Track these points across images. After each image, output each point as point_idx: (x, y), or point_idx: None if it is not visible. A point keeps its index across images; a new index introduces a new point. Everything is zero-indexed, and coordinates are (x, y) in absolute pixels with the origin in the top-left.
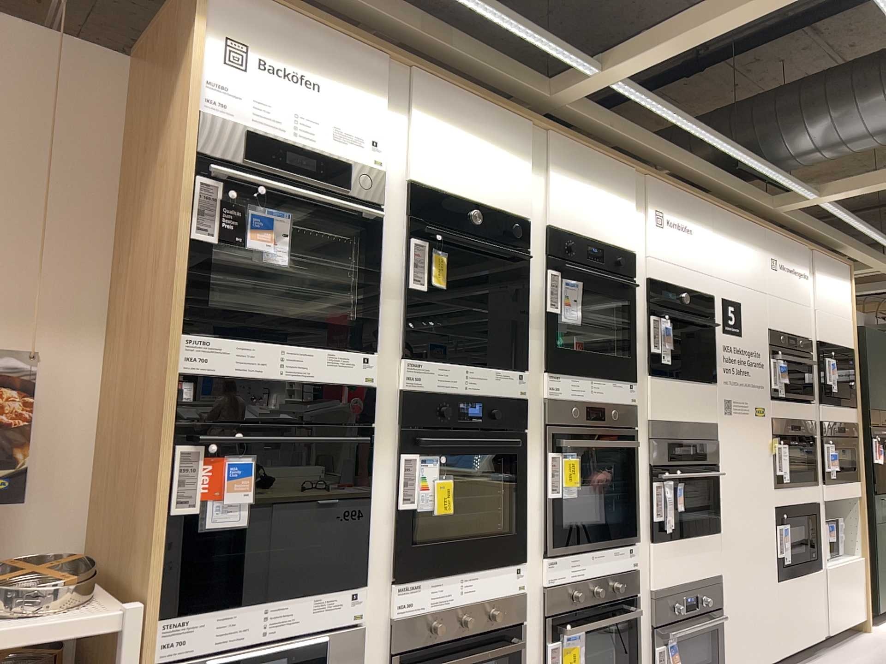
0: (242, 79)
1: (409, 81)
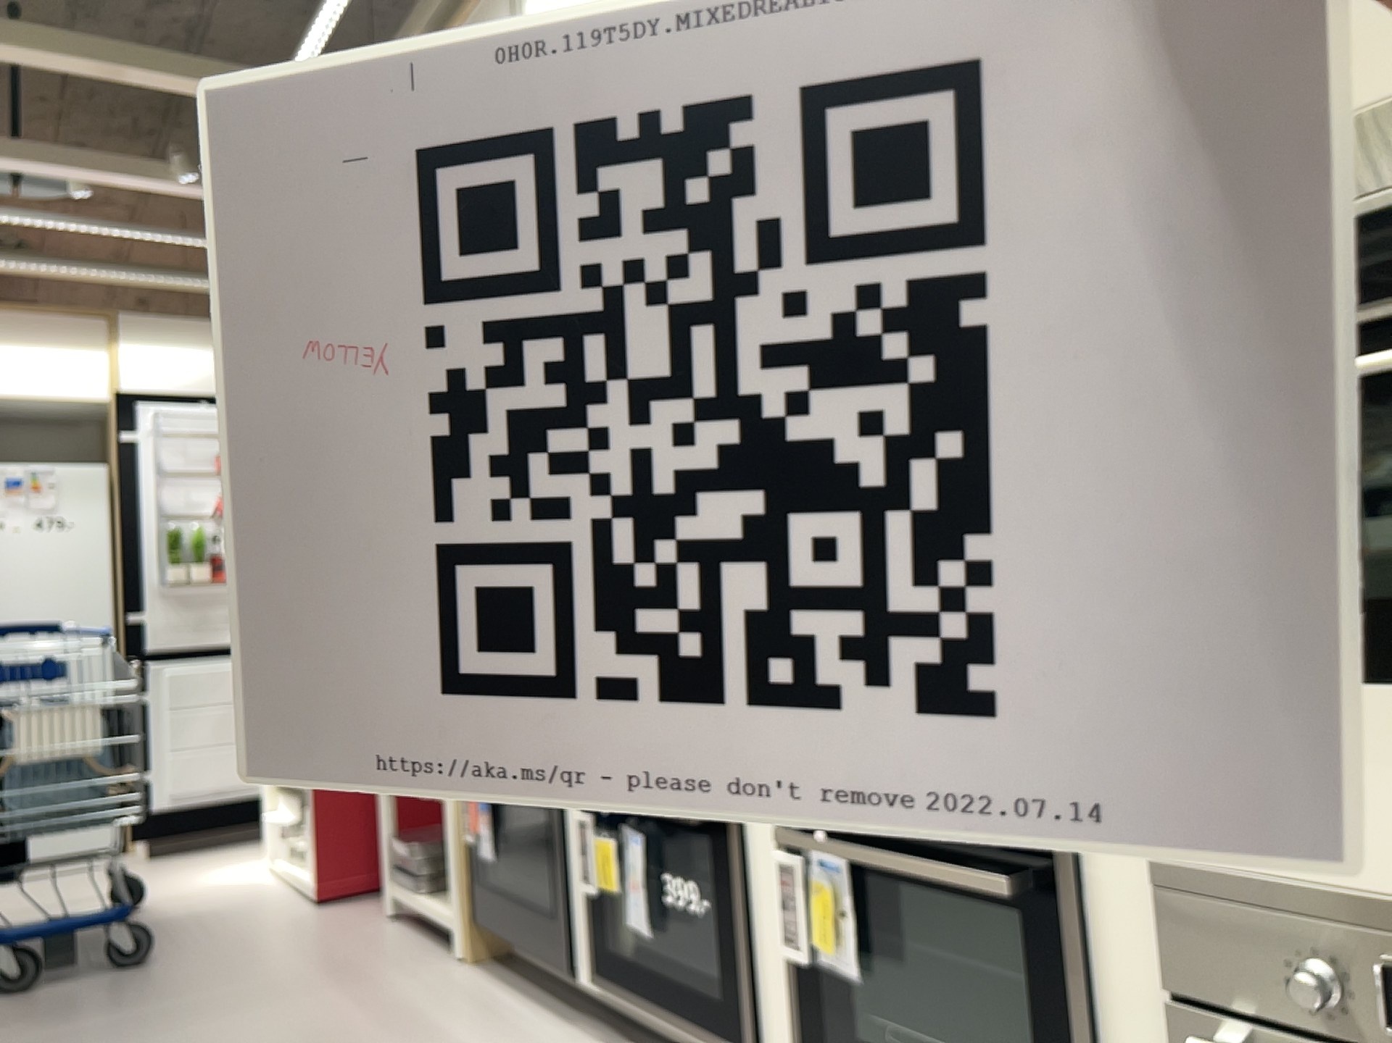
0: None
1: None
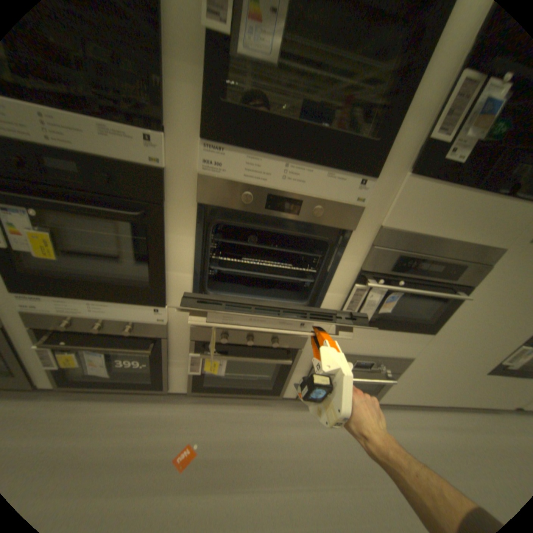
0: None
1: None
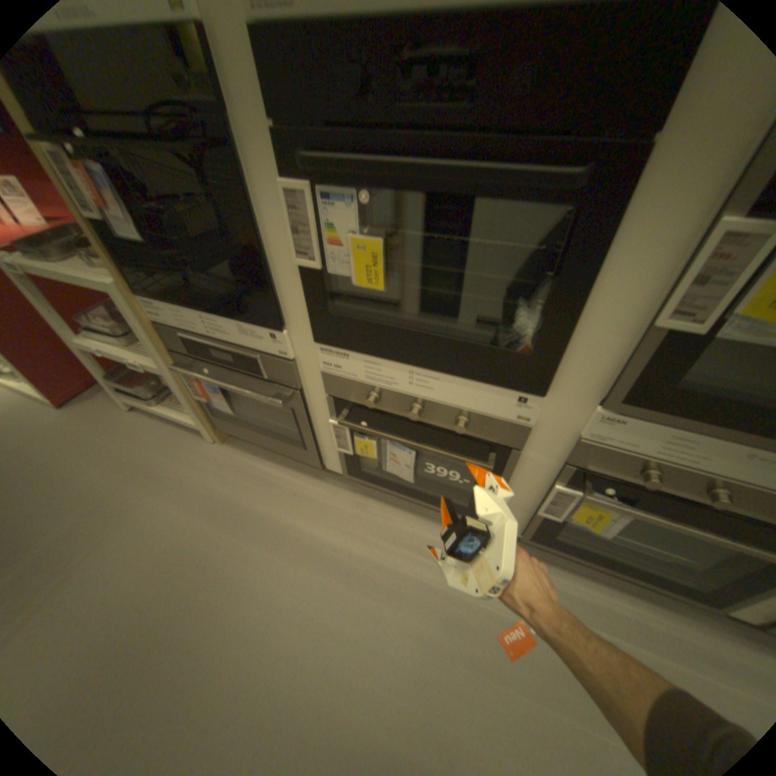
0: None
1: None
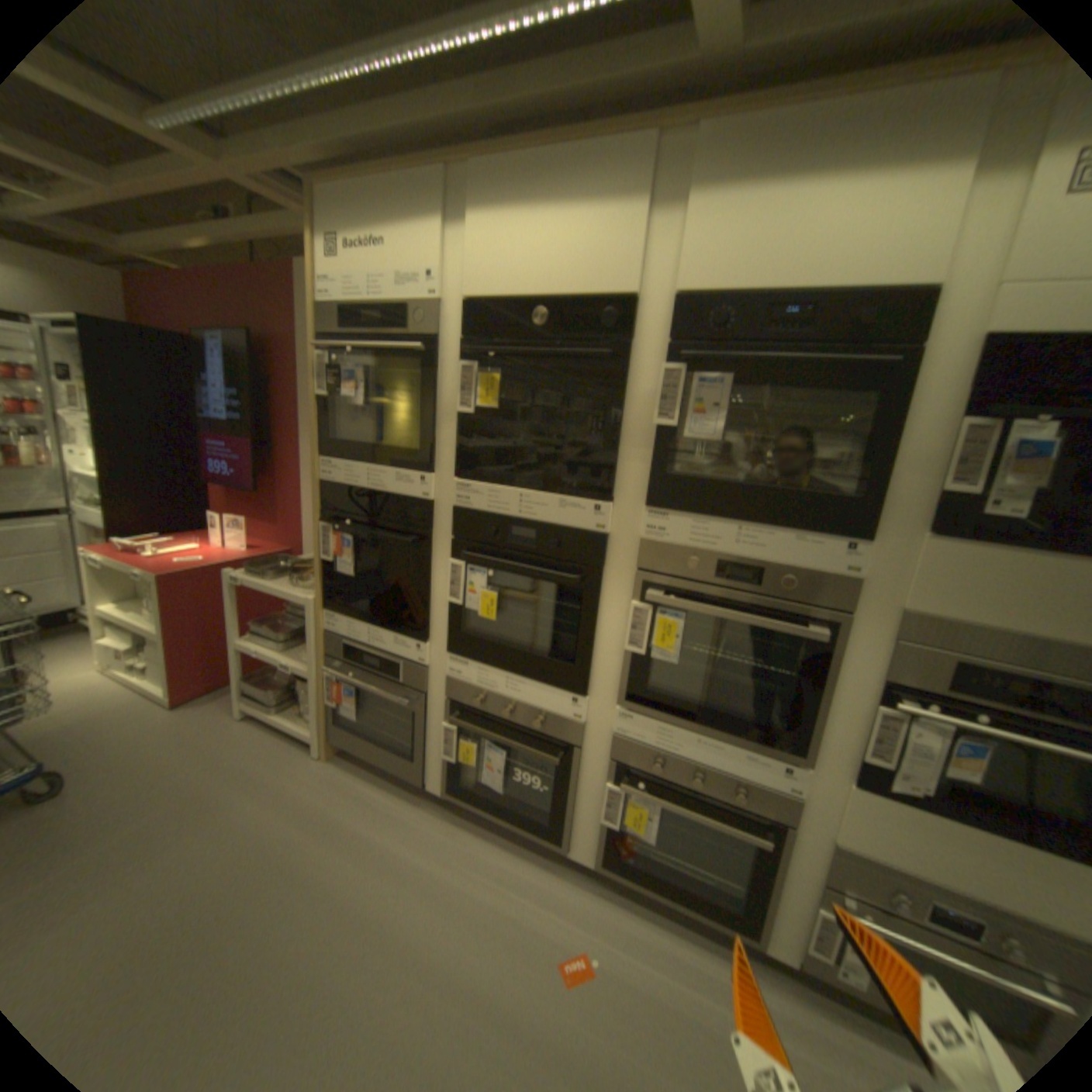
0: (326, 258)
1: (466, 167)
